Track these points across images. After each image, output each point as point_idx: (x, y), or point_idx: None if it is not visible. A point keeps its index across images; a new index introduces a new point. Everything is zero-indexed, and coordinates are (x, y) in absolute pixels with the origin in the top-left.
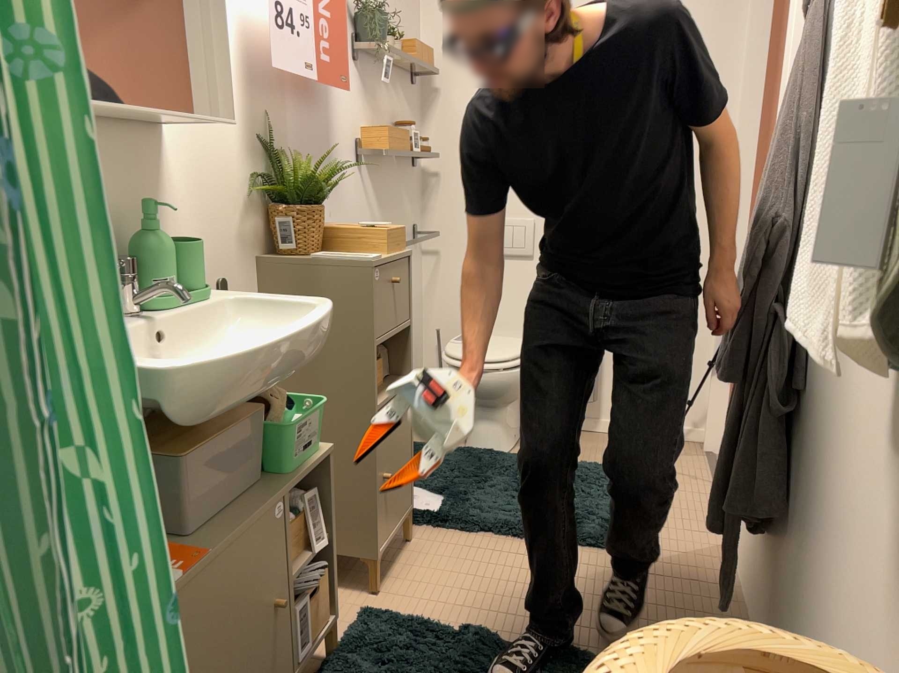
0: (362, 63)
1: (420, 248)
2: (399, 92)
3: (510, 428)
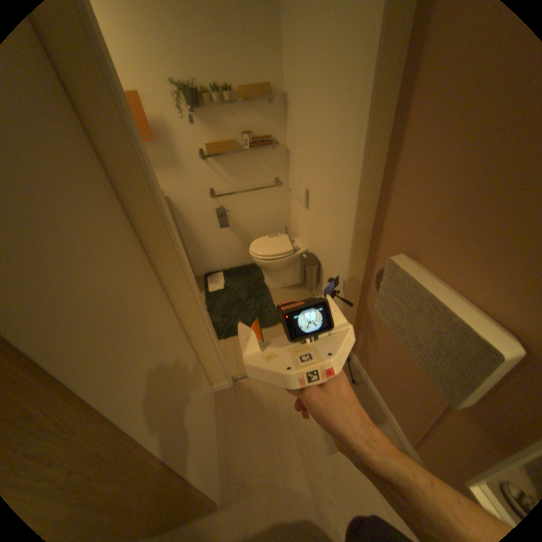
0: (197, 109)
1: (283, 187)
2: (247, 110)
3: (276, 280)
